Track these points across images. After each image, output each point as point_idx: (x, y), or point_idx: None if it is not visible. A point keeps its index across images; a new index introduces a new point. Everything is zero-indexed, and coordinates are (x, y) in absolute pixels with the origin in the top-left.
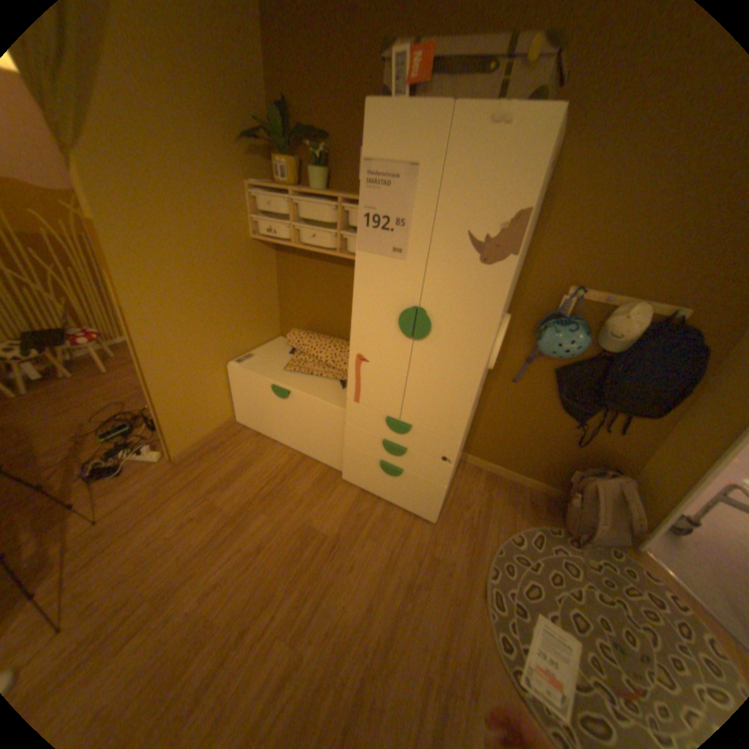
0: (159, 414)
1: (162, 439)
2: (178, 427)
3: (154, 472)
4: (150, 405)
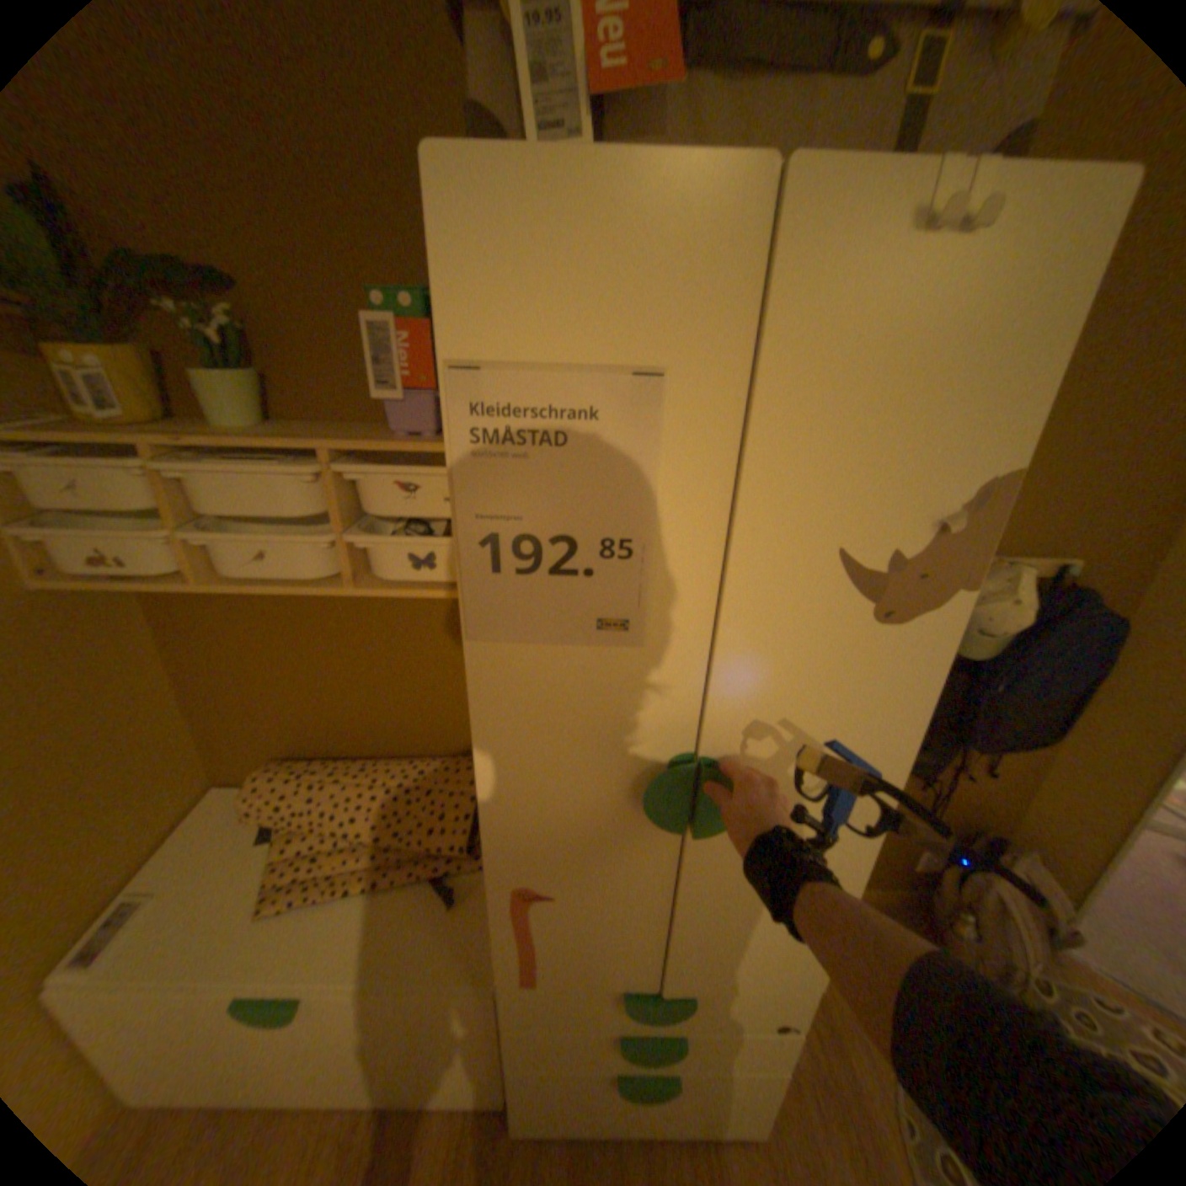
0: None
1: None
2: None
3: None
4: None
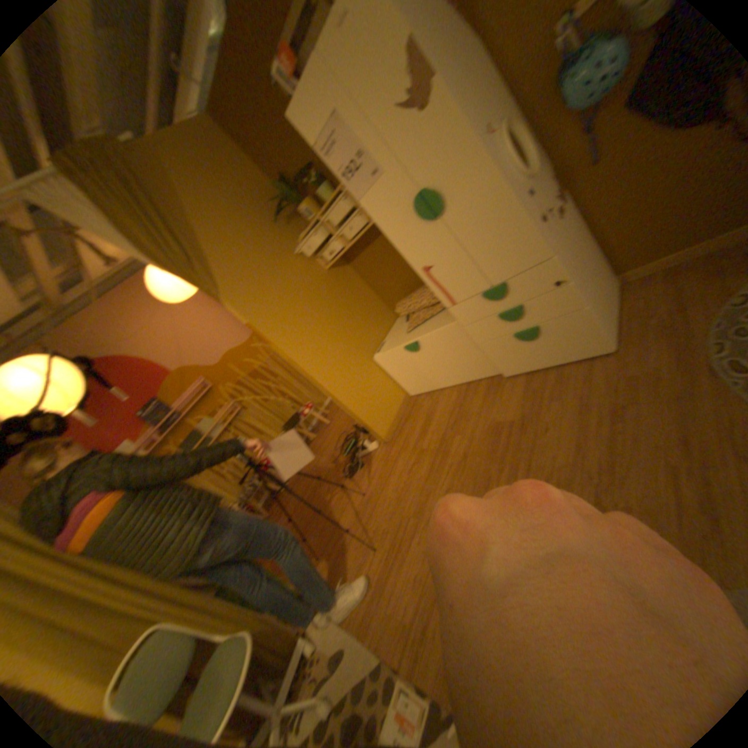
0: (353, 412)
1: (368, 429)
2: (371, 416)
3: (379, 453)
4: (345, 409)
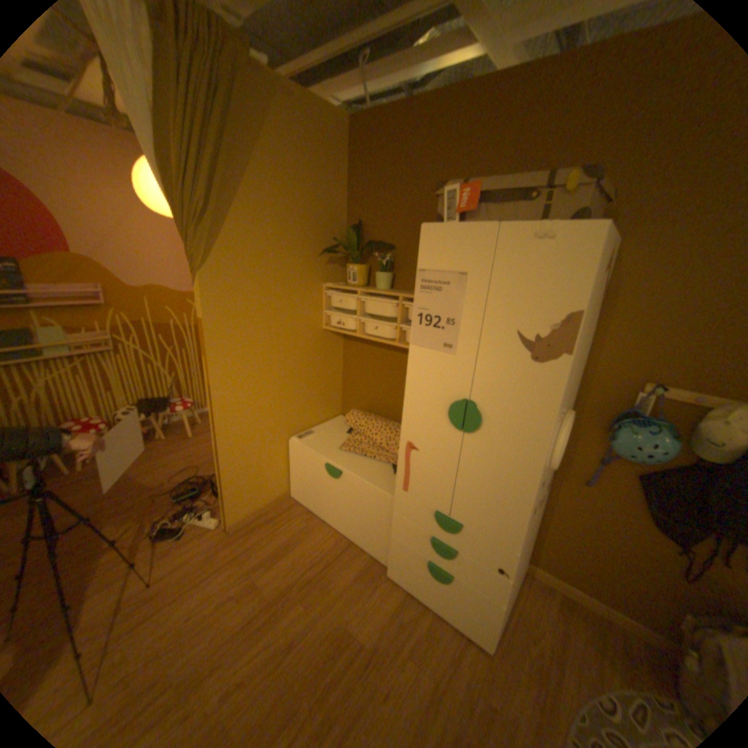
0: (223, 483)
1: (221, 508)
2: (237, 497)
3: (209, 540)
4: (217, 473)
